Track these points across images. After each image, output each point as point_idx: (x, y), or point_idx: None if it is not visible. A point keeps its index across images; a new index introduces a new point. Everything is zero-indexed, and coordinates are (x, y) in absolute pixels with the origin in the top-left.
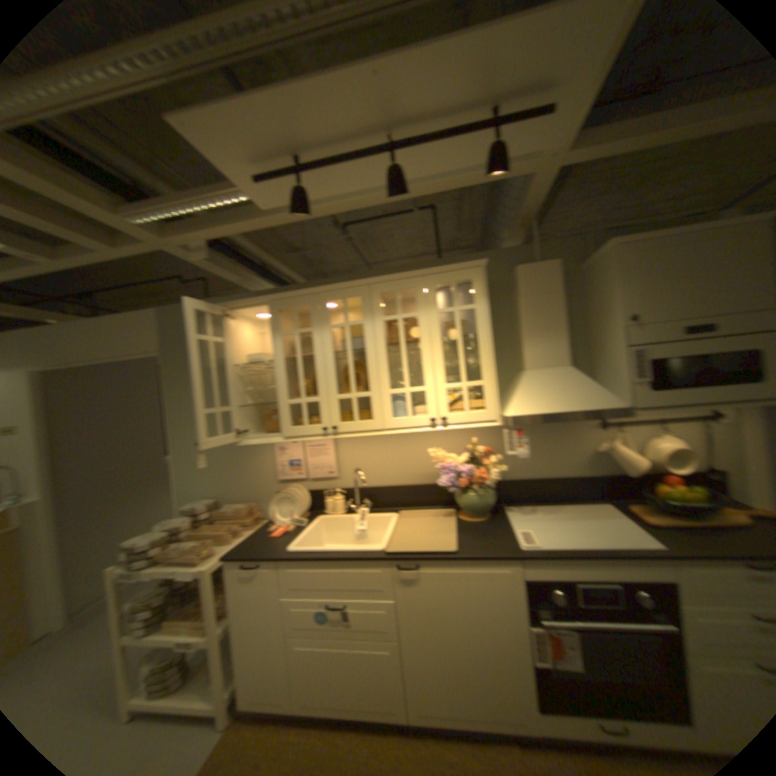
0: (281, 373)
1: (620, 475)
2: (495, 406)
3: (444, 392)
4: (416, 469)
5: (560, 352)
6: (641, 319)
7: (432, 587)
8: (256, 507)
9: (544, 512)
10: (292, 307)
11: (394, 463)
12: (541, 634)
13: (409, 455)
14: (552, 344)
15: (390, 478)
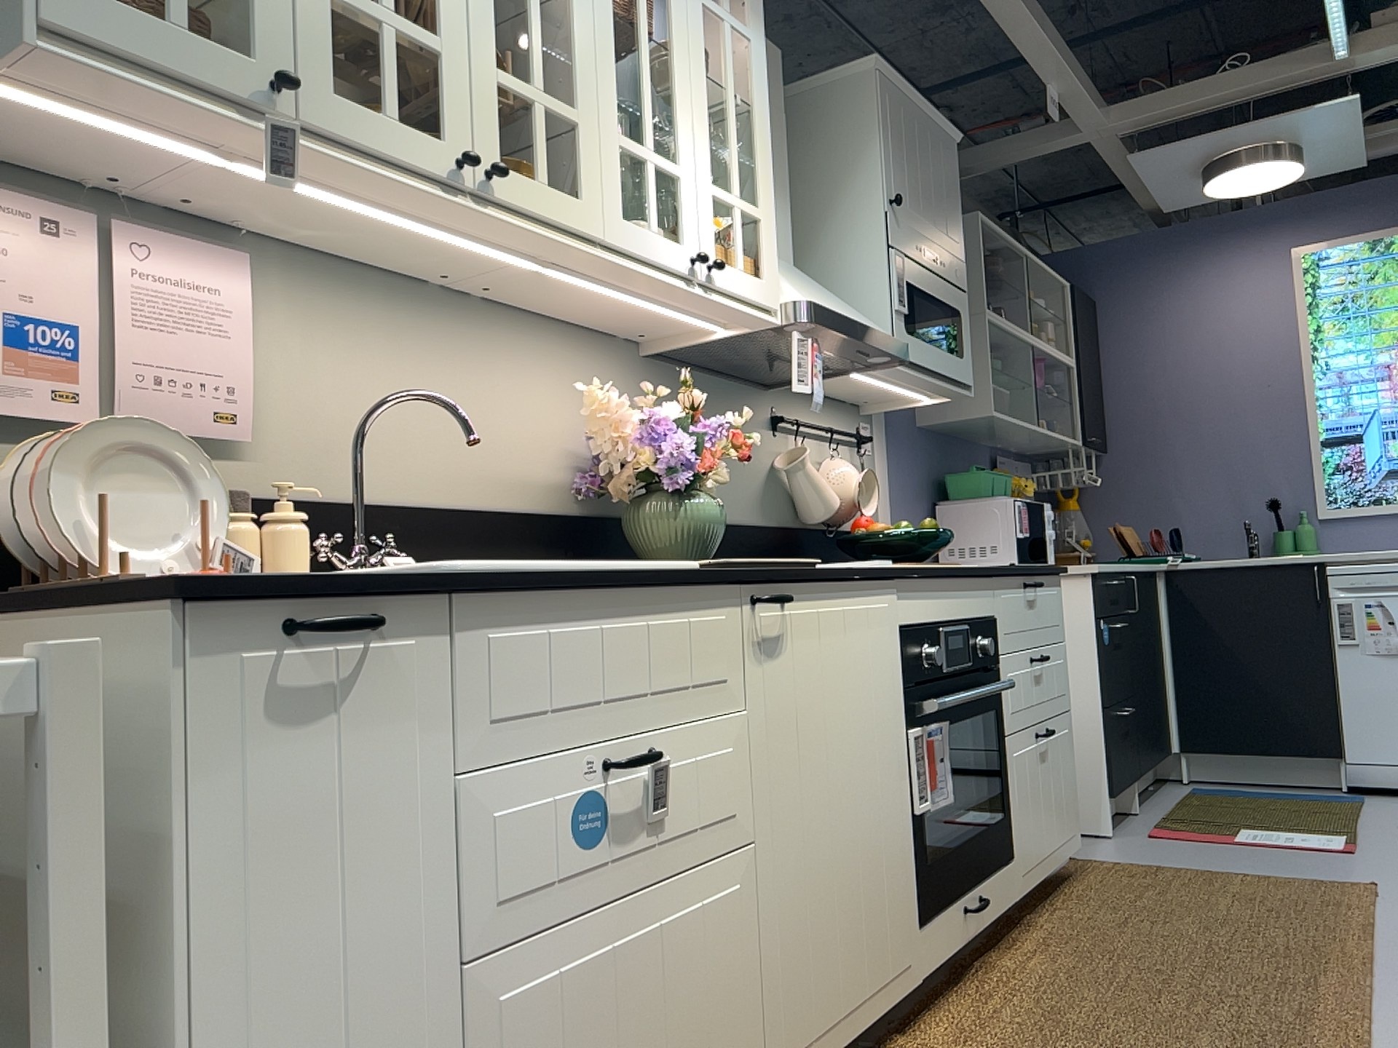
0: None
1: (792, 525)
2: (774, 274)
3: (707, 198)
4: (487, 459)
5: (785, 230)
6: (897, 208)
7: (801, 653)
8: None
9: None
10: None
11: (431, 426)
12: (918, 735)
13: (472, 407)
14: (777, 207)
15: (417, 478)
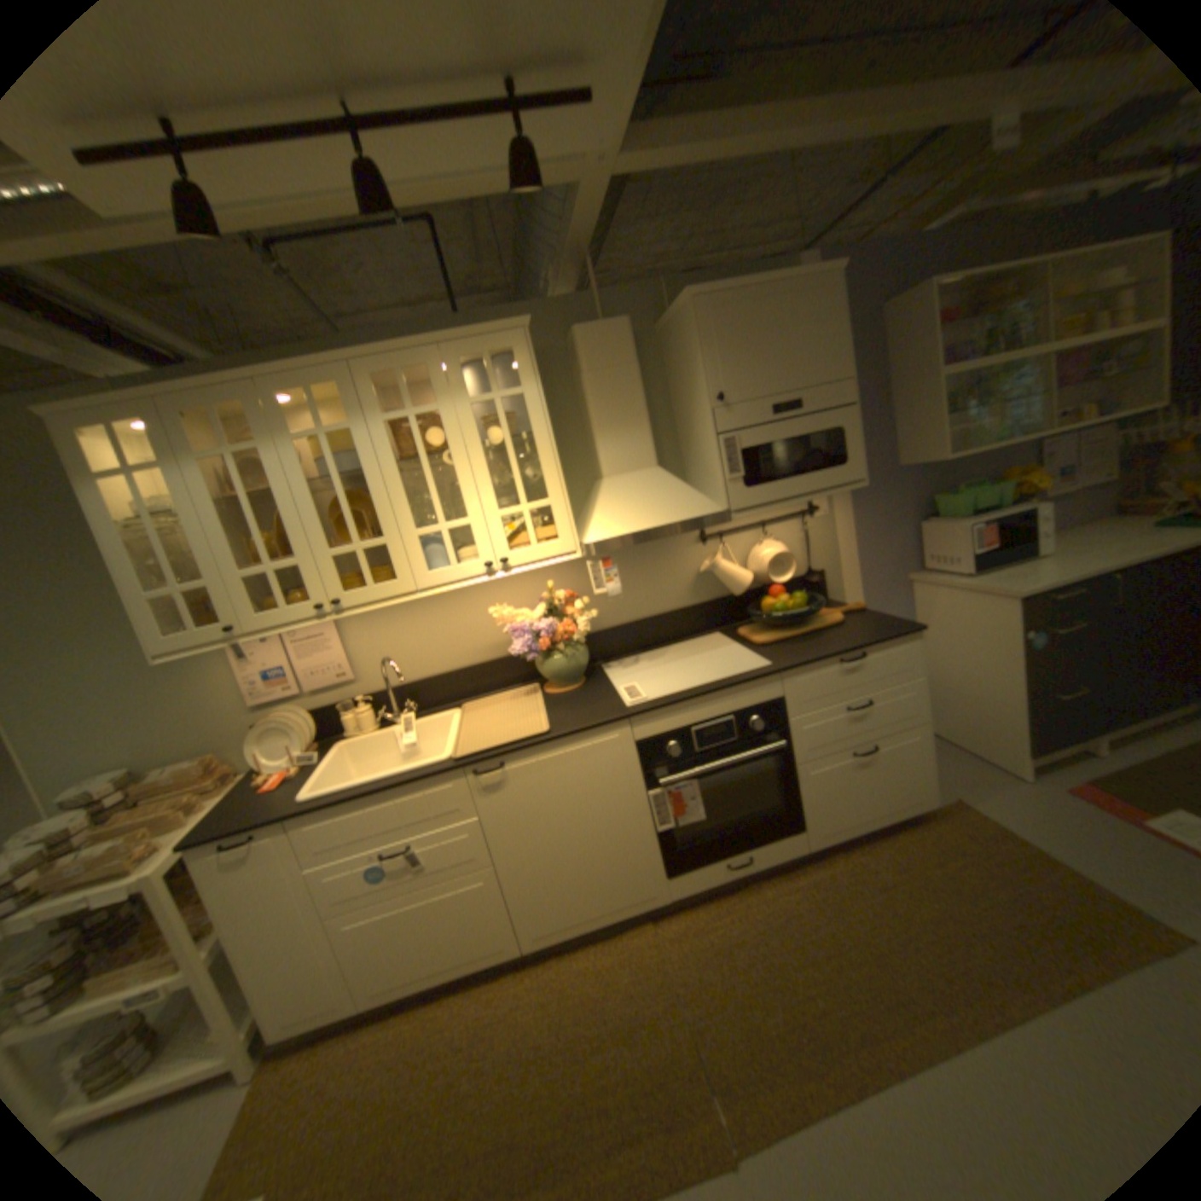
0: (208, 527)
1: (724, 596)
2: (569, 533)
3: (497, 522)
4: (473, 643)
5: (641, 449)
6: (727, 399)
7: (523, 784)
8: (211, 761)
9: (646, 659)
10: (200, 406)
11: (438, 640)
12: (658, 794)
13: (459, 624)
14: (630, 438)
15: (437, 663)
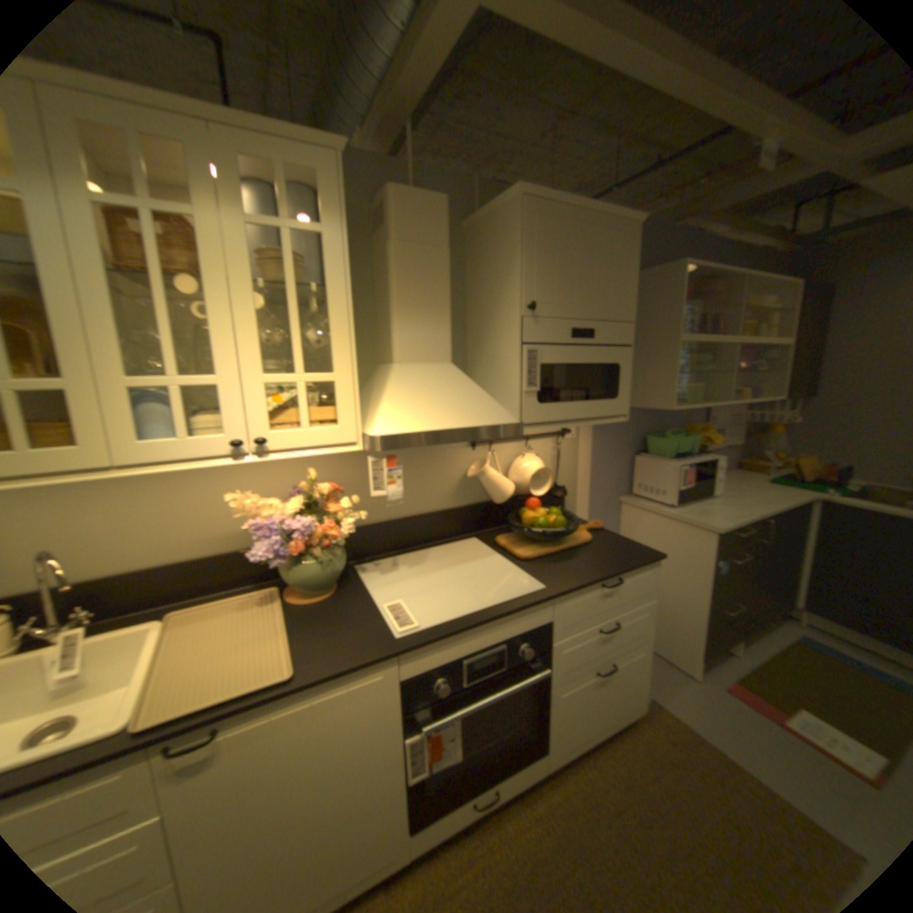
0: None
1: (481, 500)
2: (349, 417)
3: (255, 387)
4: (191, 530)
5: (437, 339)
6: (535, 309)
7: (239, 755)
8: None
9: (402, 561)
10: None
11: (138, 525)
12: (414, 740)
13: (174, 505)
14: (428, 325)
15: (131, 555)
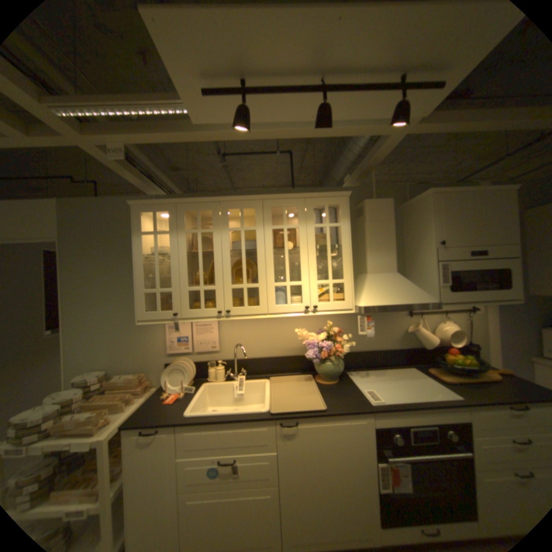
0: (181, 264)
1: (419, 348)
2: (350, 298)
3: (315, 286)
4: (280, 344)
5: (390, 262)
6: (446, 244)
7: (306, 439)
8: (142, 377)
9: (372, 375)
10: (194, 210)
11: (264, 339)
12: (384, 467)
13: (276, 333)
14: (385, 256)
15: (260, 351)
